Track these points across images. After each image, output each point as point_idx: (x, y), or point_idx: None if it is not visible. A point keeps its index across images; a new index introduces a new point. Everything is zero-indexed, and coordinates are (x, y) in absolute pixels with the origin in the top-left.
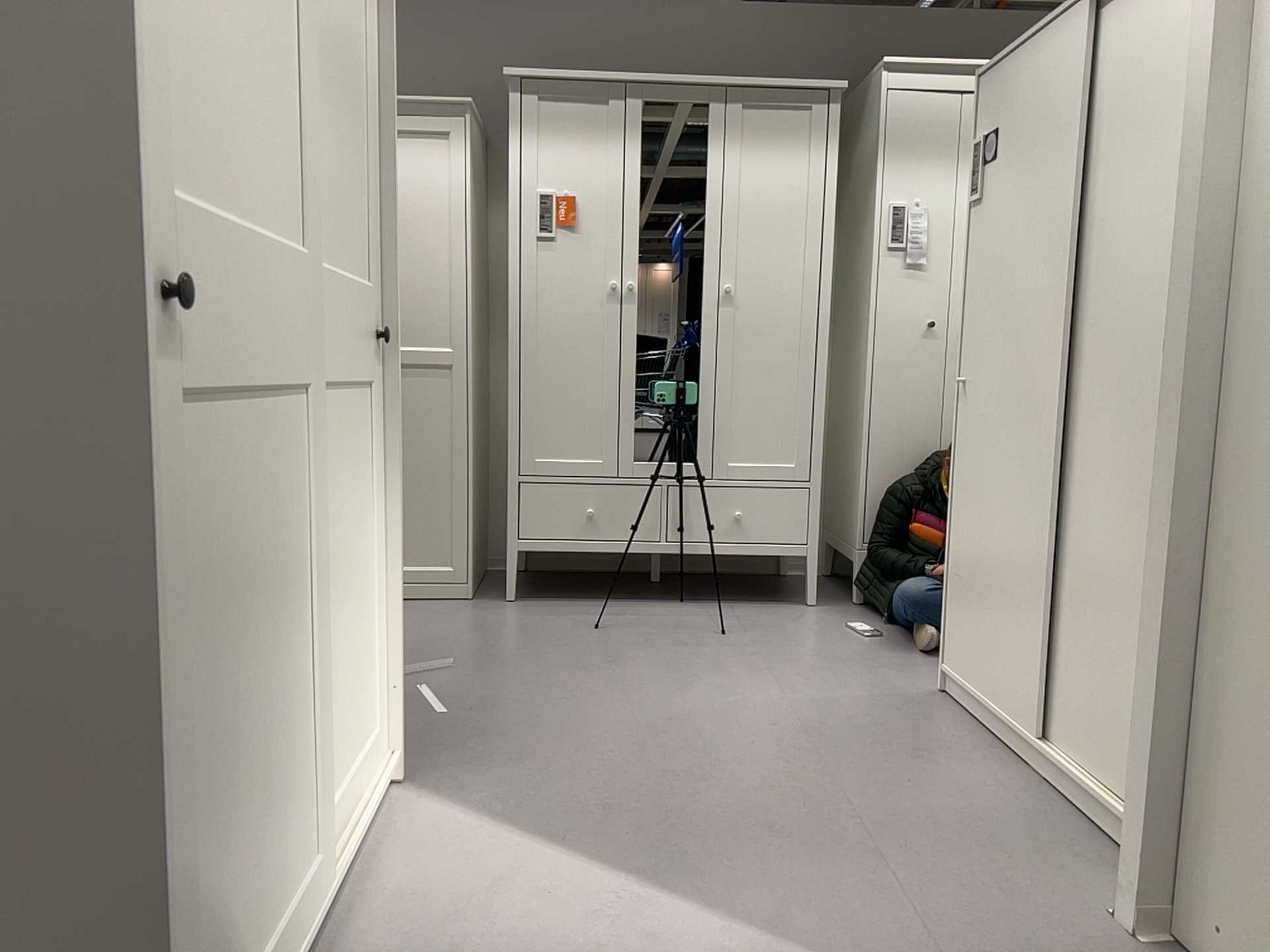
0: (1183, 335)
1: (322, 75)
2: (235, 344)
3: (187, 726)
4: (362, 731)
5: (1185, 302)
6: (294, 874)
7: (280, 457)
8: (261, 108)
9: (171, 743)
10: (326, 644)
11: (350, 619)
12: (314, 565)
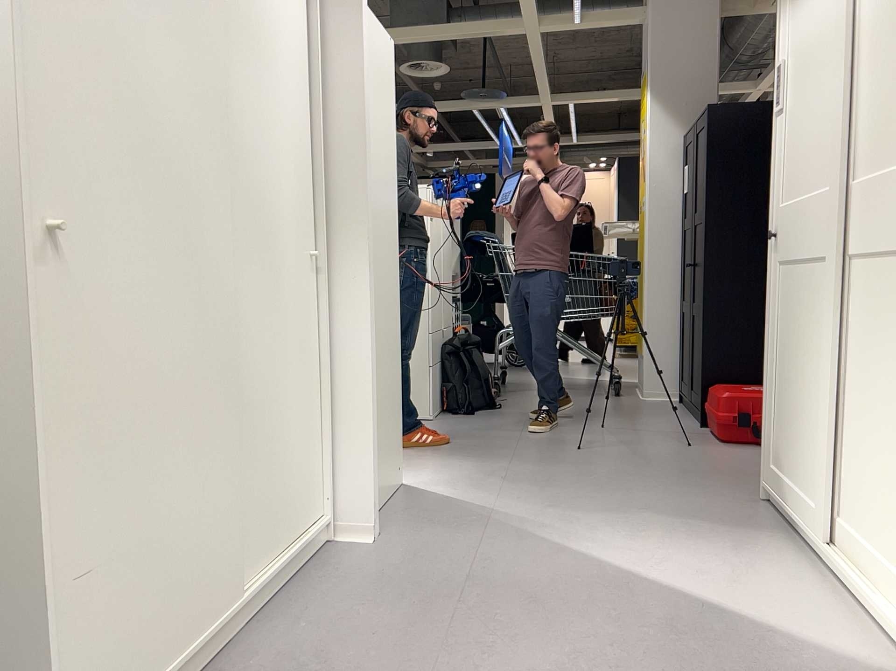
0: (370, 226)
1: (882, 39)
2: (792, 240)
3: (776, 358)
4: (894, 550)
5: (370, 210)
6: (803, 483)
7: (812, 287)
8: (813, 137)
9: (771, 356)
10: (857, 422)
11: (884, 435)
12: (850, 362)
